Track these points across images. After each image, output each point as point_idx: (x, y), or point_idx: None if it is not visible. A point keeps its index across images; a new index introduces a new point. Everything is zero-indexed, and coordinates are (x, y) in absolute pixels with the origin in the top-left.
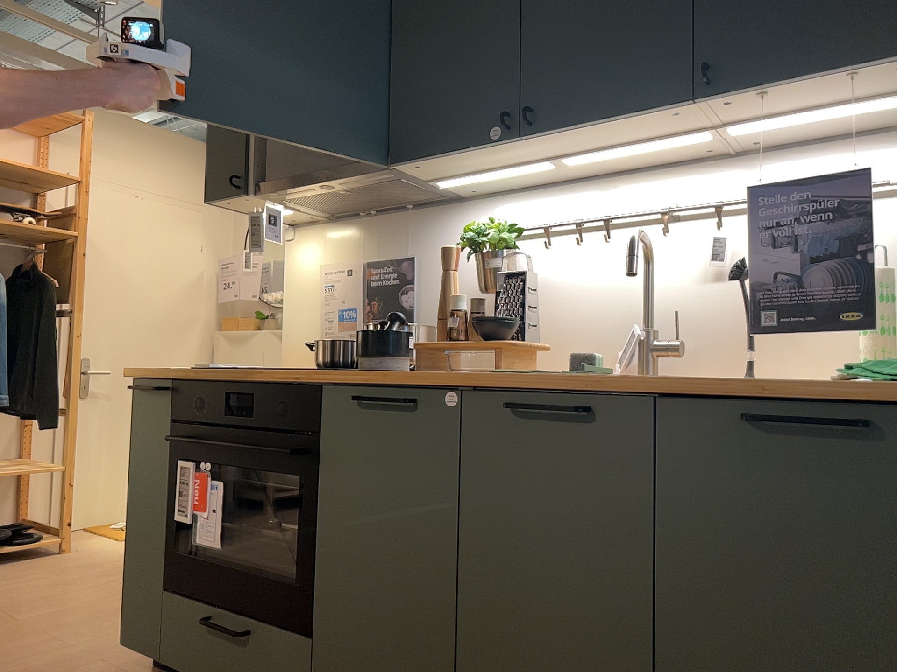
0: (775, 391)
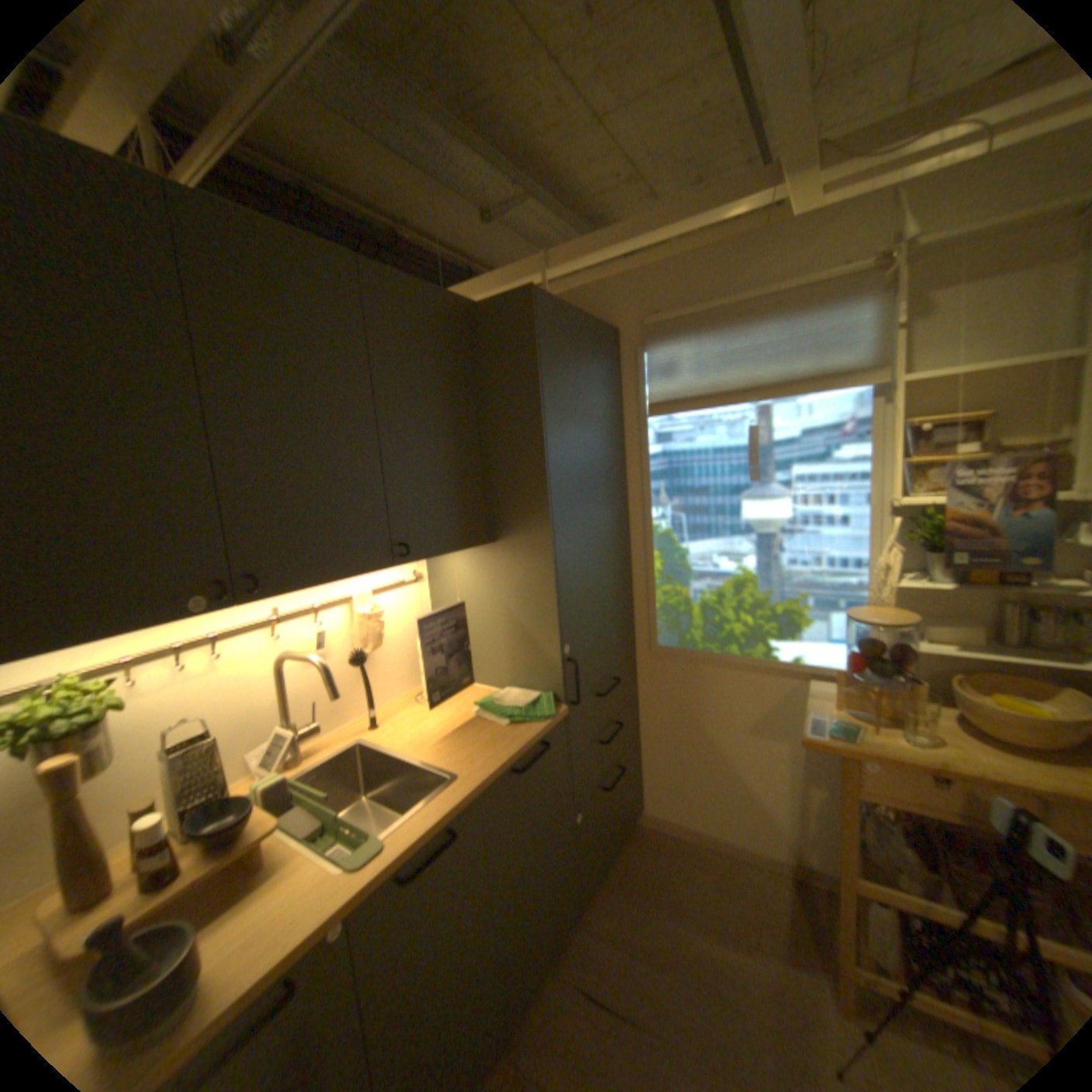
0: (522, 753)
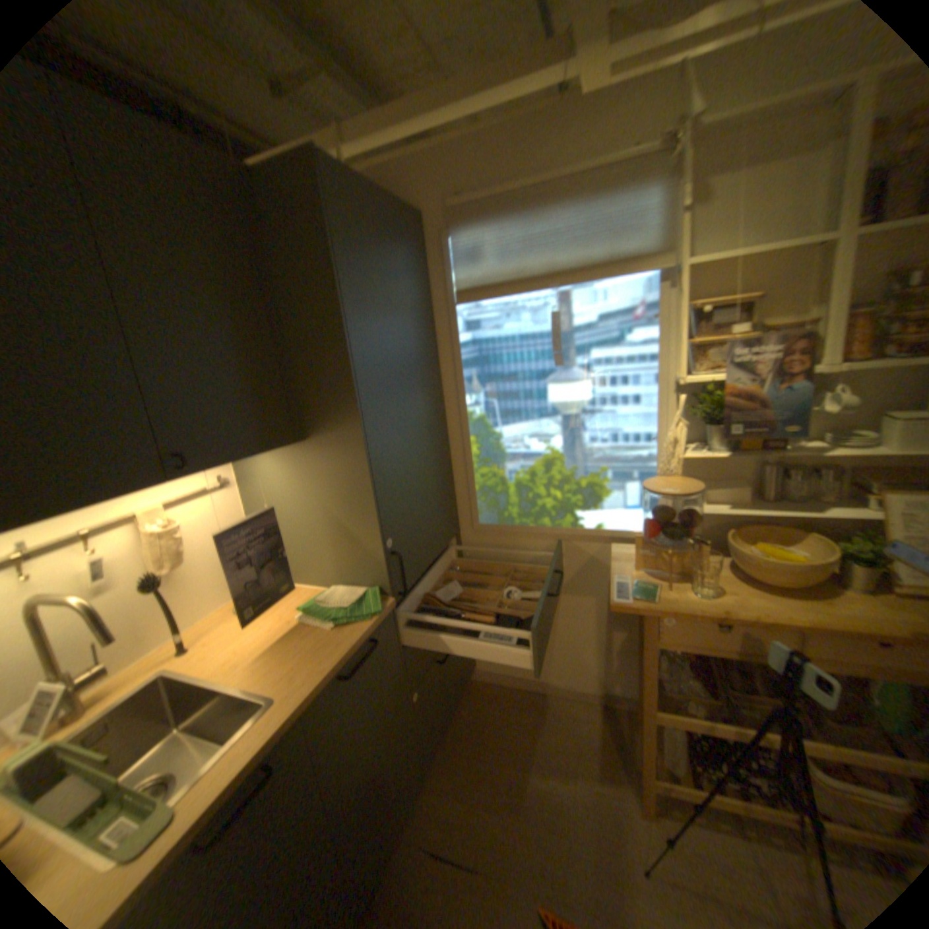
0: (347, 657)
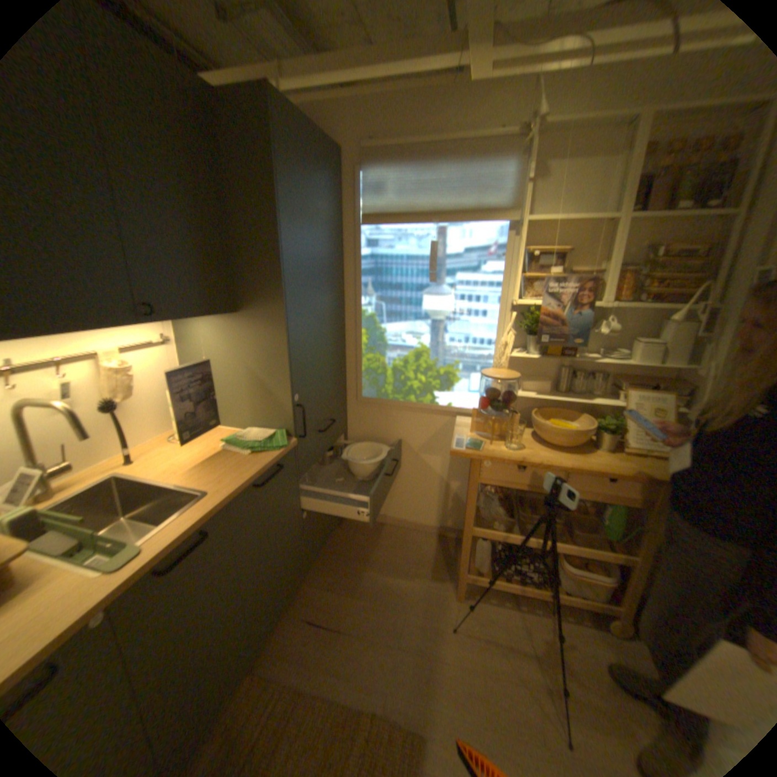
0: (262, 472)
